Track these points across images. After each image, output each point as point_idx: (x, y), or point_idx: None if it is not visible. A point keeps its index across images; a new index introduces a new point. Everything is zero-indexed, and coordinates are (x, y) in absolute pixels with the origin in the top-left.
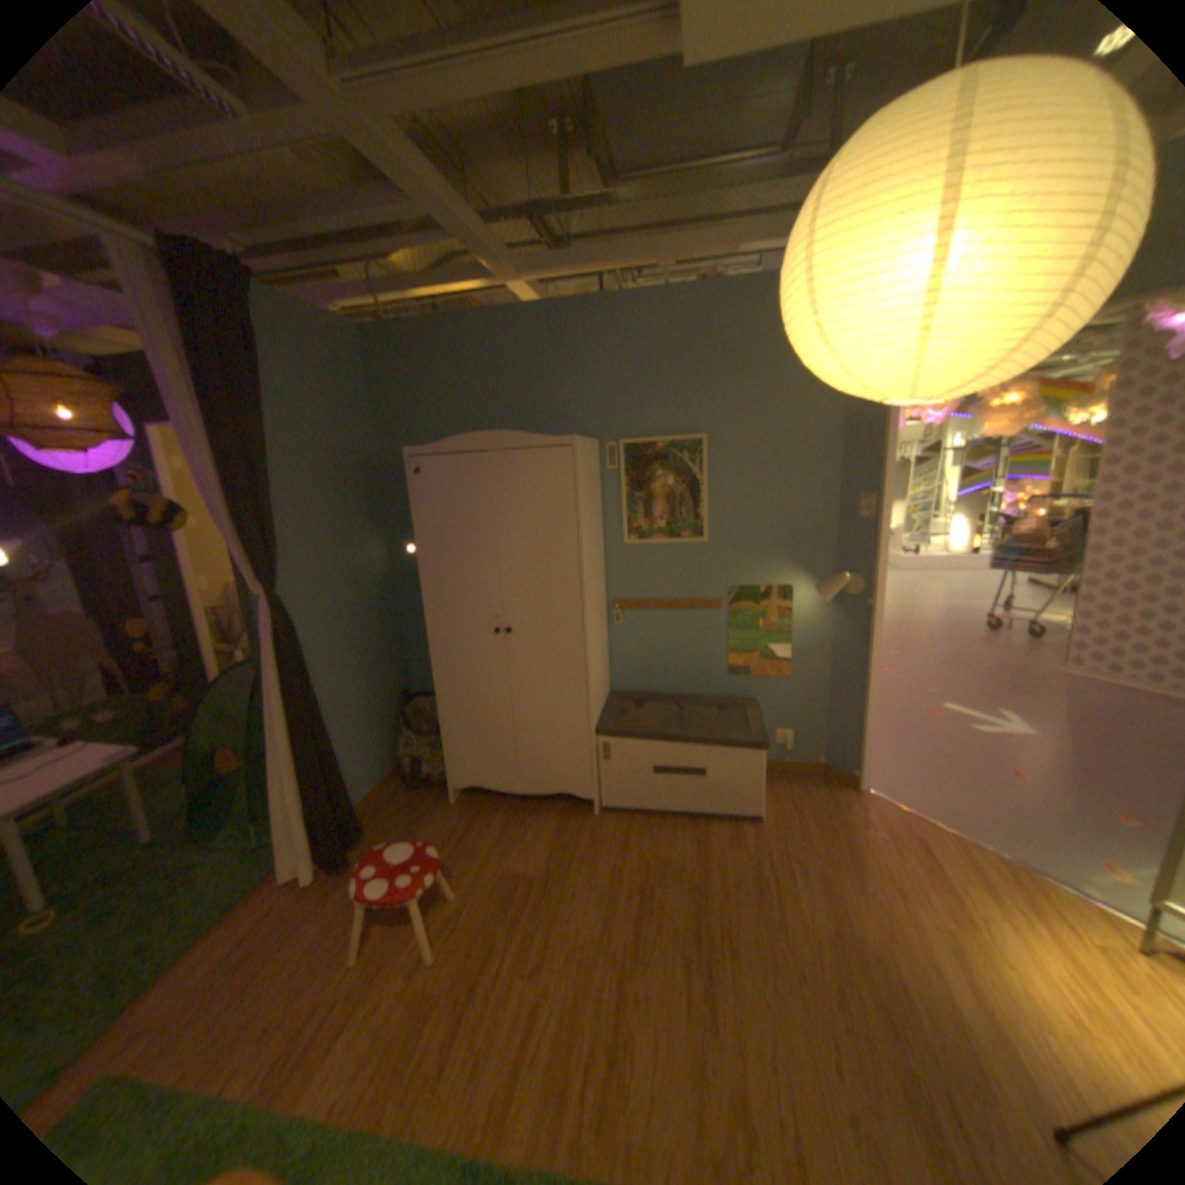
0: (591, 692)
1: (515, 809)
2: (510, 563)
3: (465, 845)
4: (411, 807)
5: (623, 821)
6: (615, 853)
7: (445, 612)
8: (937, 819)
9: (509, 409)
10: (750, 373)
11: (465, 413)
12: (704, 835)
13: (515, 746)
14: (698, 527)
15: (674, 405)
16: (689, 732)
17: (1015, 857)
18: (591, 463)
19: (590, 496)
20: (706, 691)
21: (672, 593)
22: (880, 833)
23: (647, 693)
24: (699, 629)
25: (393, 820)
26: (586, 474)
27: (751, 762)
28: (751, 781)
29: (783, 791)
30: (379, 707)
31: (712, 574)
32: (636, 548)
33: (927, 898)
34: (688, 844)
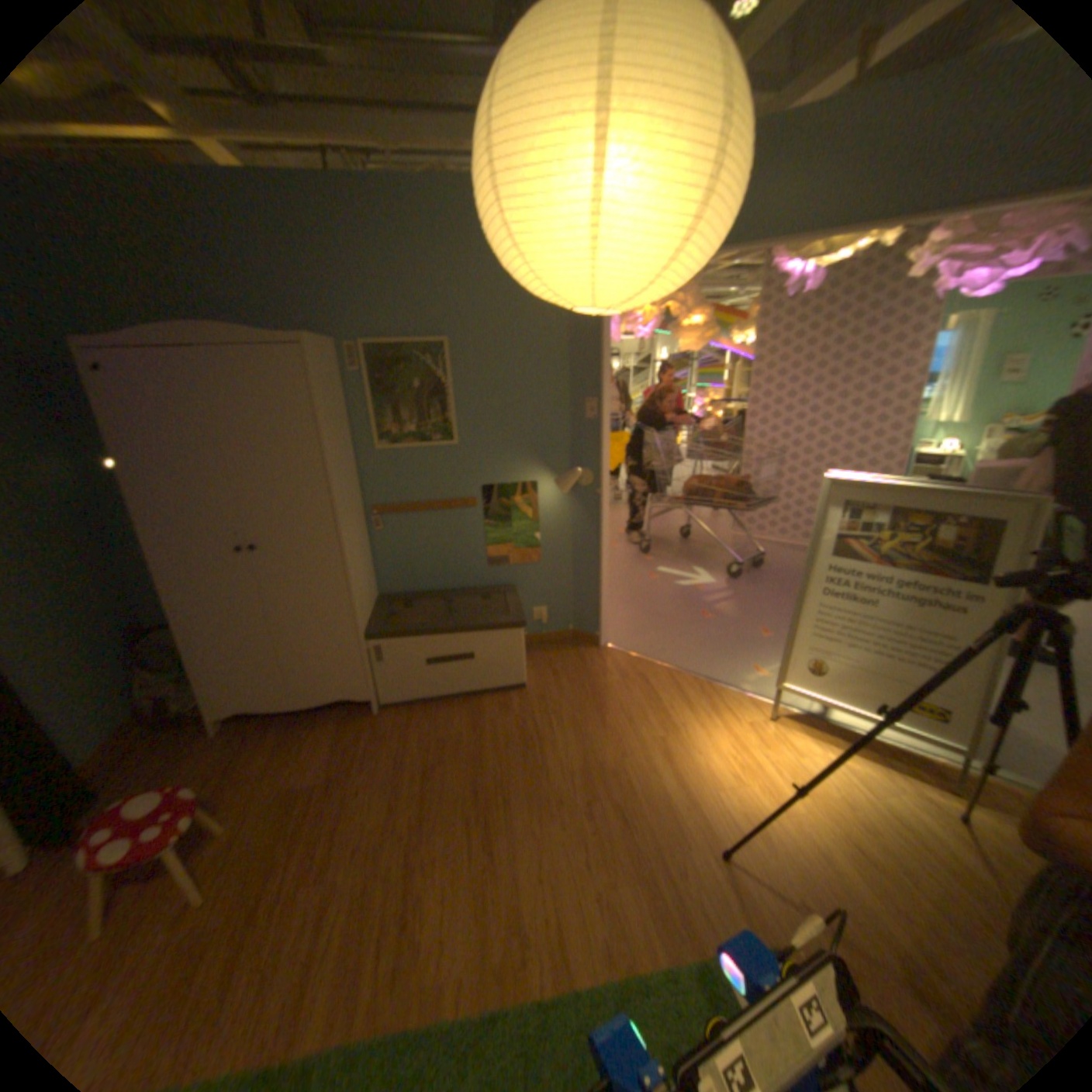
0: (354, 600)
1: (287, 728)
2: (243, 476)
3: (230, 777)
4: (157, 753)
5: (401, 715)
6: (395, 745)
7: (165, 536)
8: (652, 658)
9: (219, 298)
10: (482, 280)
11: (158, 299)
12: (476, 710)
13: (276, 667)
14: (447, 431)
15: (411, 307)
16: (455, 624)
17: (701, 675)
18: (326, 364)
19: (329, 400)
20: (469, 584)
21: (428, 497)
22: (613, 677)
23: (414, 593)
24: (457, 528)
25: (134, 772)
26: (320, 377)
27: (511, 641)
28: (512, 656)
29: (540, 659)
30: (94, 652)
31: (465, 476)
32: (388, 454)
33: (645, 719)
34: (462, 722)
